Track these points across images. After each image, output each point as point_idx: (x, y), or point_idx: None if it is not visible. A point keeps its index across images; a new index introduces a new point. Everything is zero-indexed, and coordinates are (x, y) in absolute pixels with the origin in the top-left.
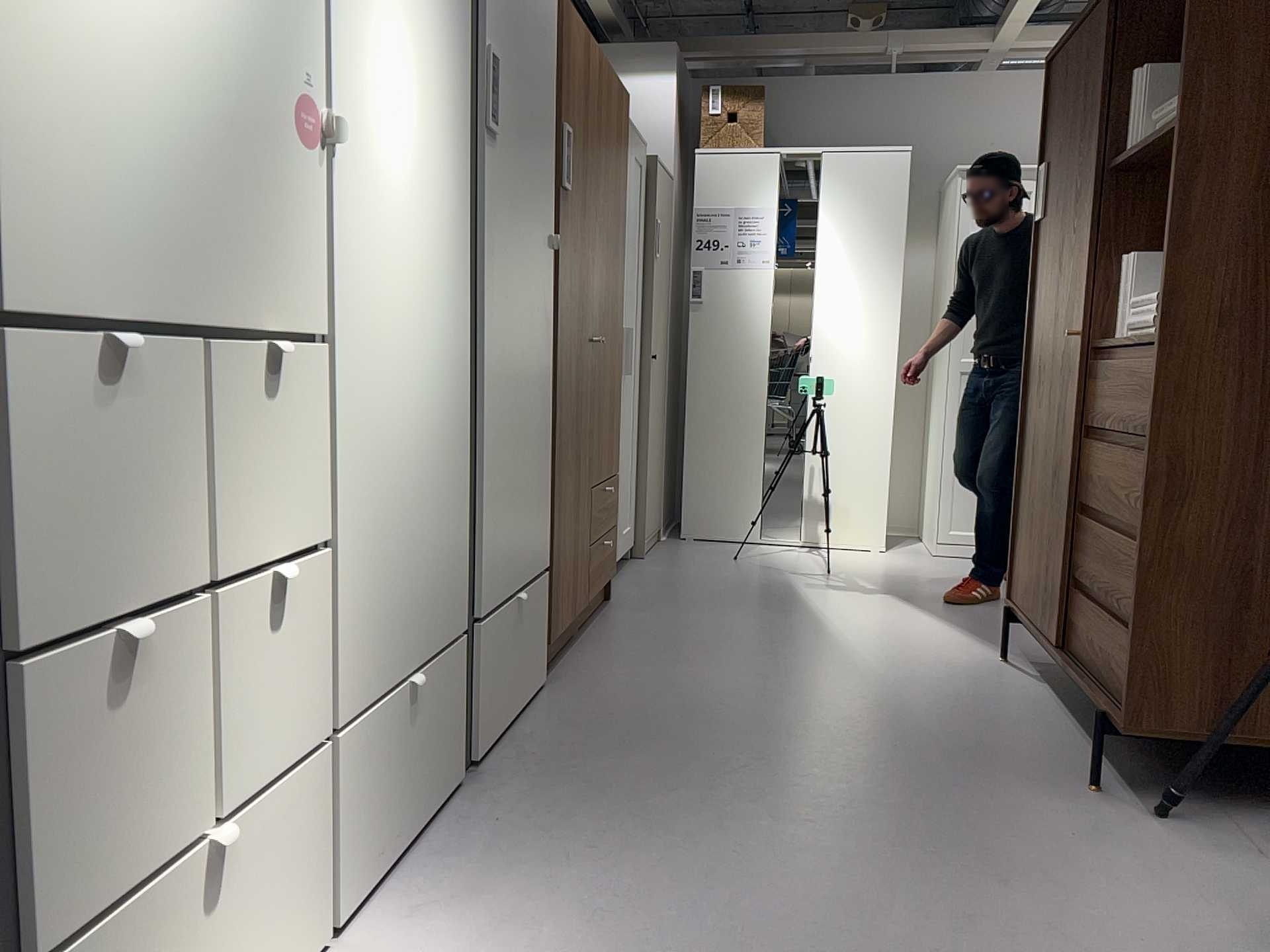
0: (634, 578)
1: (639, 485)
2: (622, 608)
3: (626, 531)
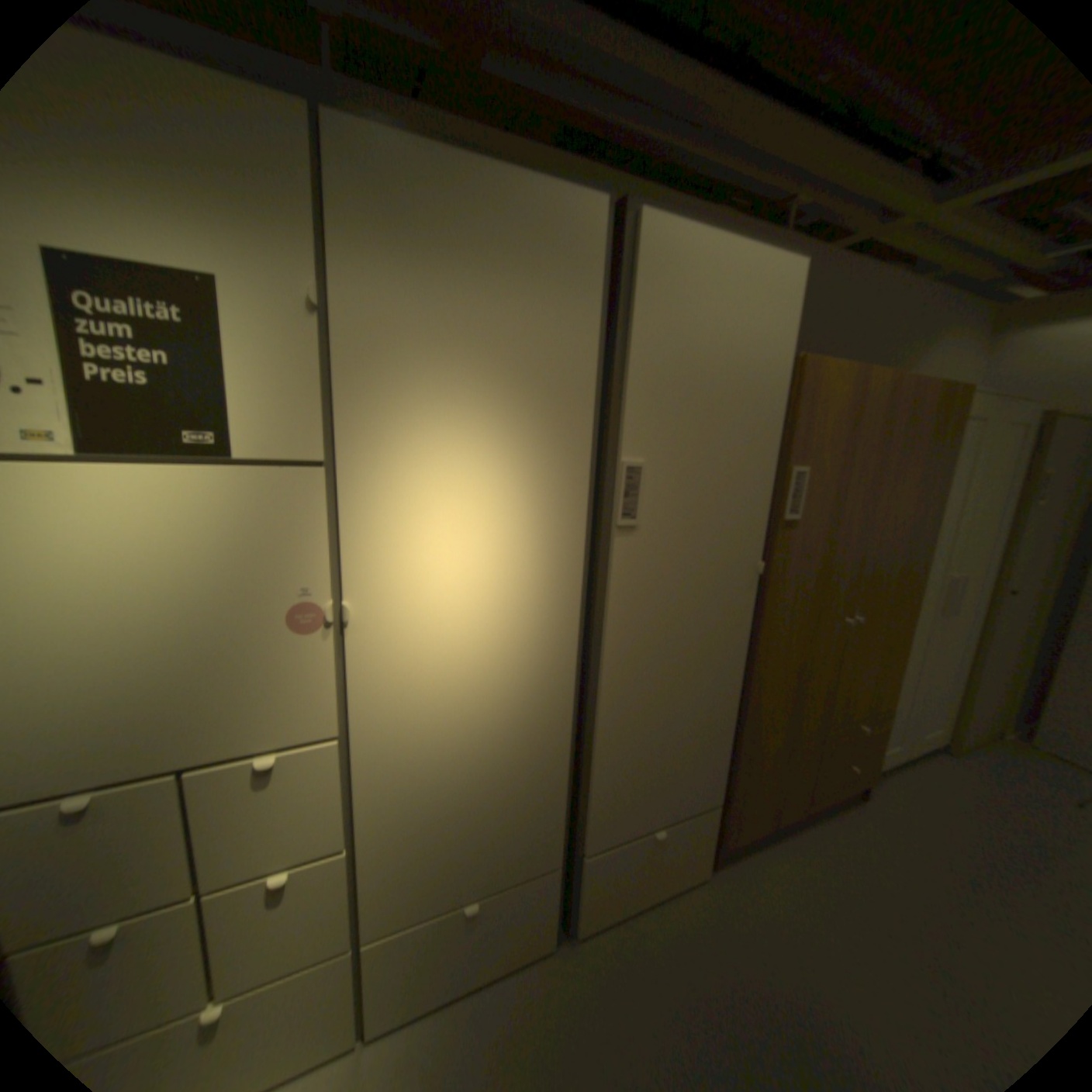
0: (927, 780)
1: (969, 698)
2: (876, 816)
3: (936, 736)
